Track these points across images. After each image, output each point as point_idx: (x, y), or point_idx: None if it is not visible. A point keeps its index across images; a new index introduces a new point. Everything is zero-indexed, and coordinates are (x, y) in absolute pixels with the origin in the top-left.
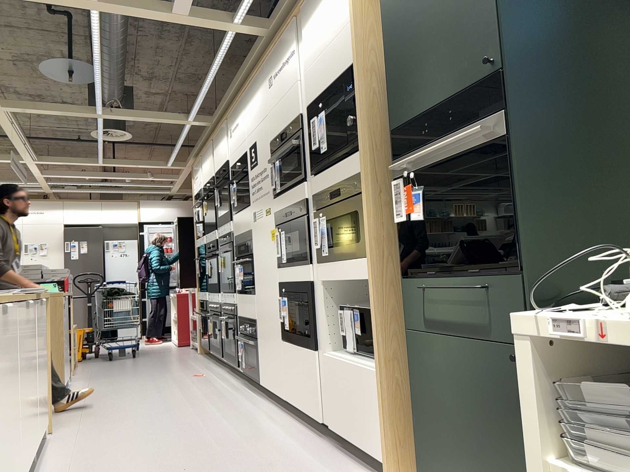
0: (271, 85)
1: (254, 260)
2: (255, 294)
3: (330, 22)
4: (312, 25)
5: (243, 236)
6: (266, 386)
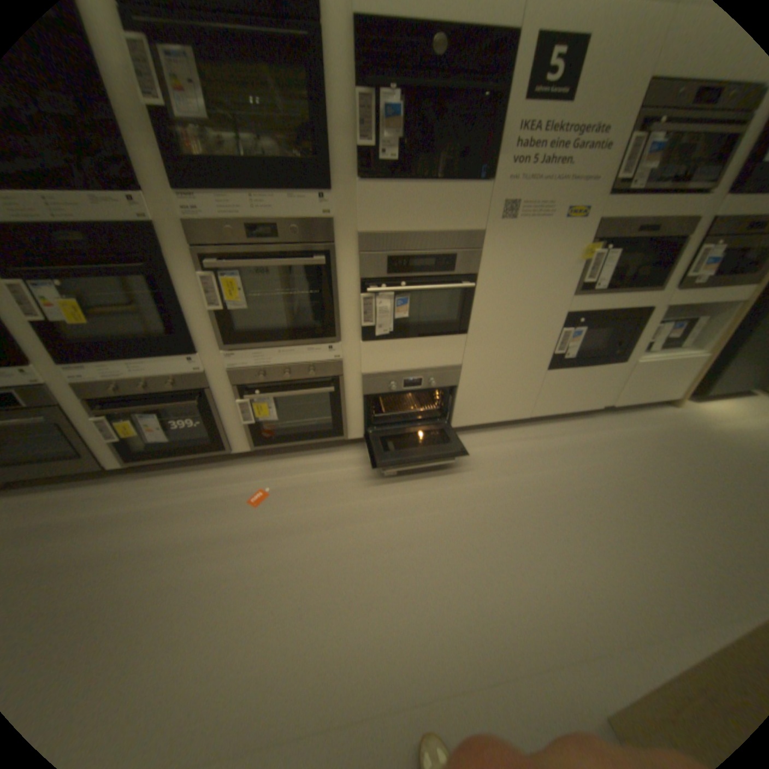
0: None
1: (484, 284)
2: (470, 333)
3: None
4: None
5: (434, 238)
6: (474, 423)
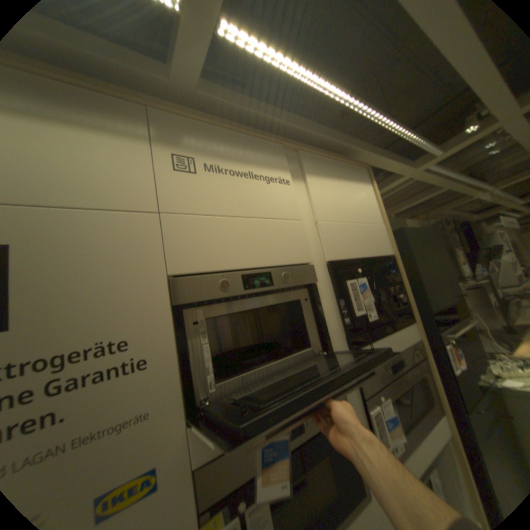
0: (188, 170)
1: None
2: None
3: (356, 204)
4: (326, 183)
5: None
6: None
